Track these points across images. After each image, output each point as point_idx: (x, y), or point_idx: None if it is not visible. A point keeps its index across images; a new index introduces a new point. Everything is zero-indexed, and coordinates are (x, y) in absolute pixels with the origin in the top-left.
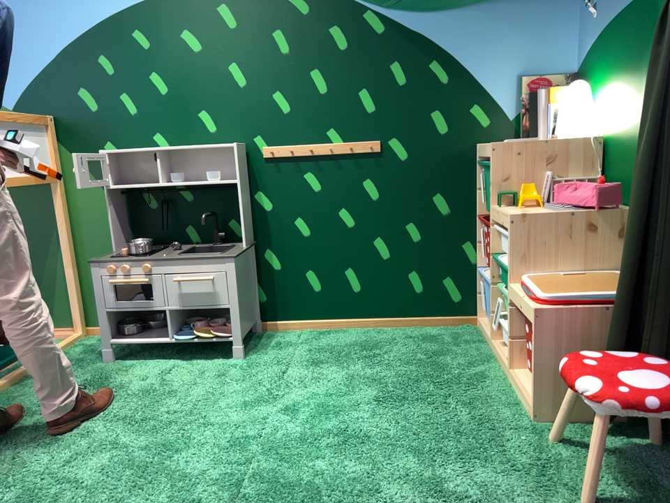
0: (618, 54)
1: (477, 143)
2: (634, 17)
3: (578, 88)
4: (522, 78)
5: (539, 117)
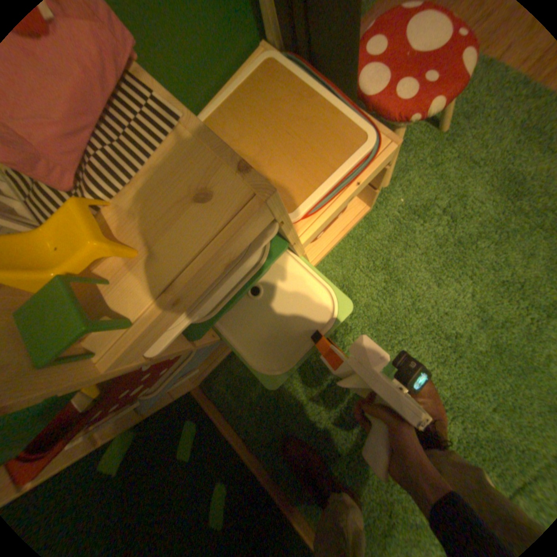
0: None
1: None
2: None
3: None
4: None
5: None
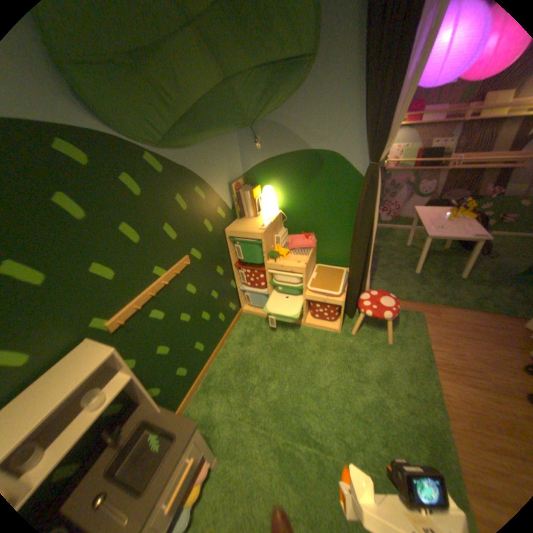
0: (288, 174)
1: (224, 229)
2: (301, 159)
3: (271, 190)
4: (232, 185)
5: (245, 205)
